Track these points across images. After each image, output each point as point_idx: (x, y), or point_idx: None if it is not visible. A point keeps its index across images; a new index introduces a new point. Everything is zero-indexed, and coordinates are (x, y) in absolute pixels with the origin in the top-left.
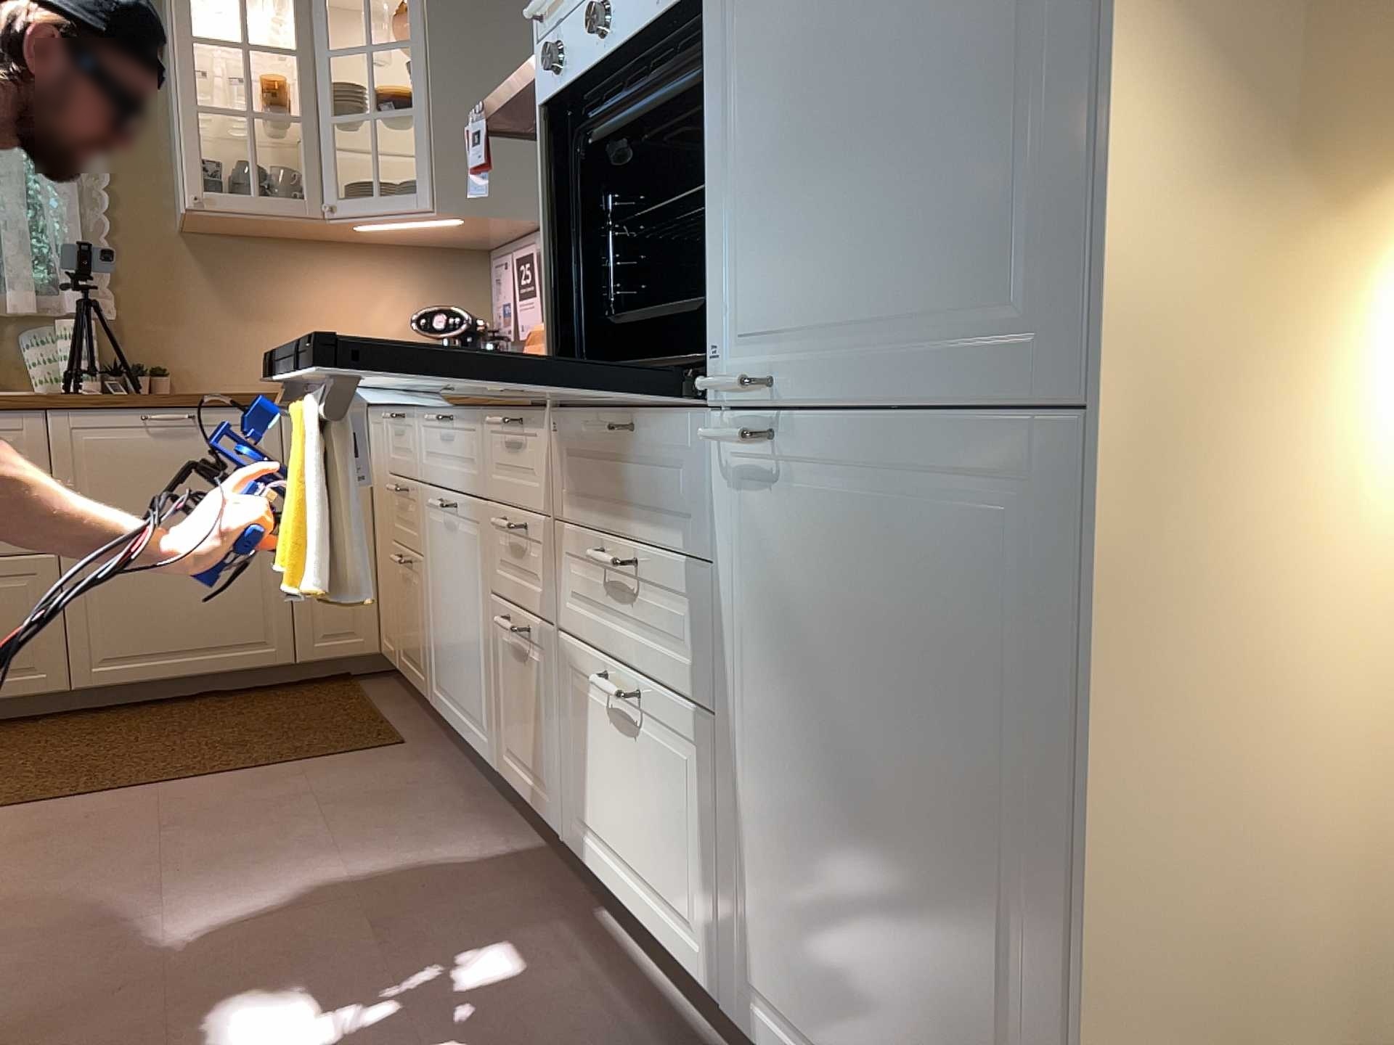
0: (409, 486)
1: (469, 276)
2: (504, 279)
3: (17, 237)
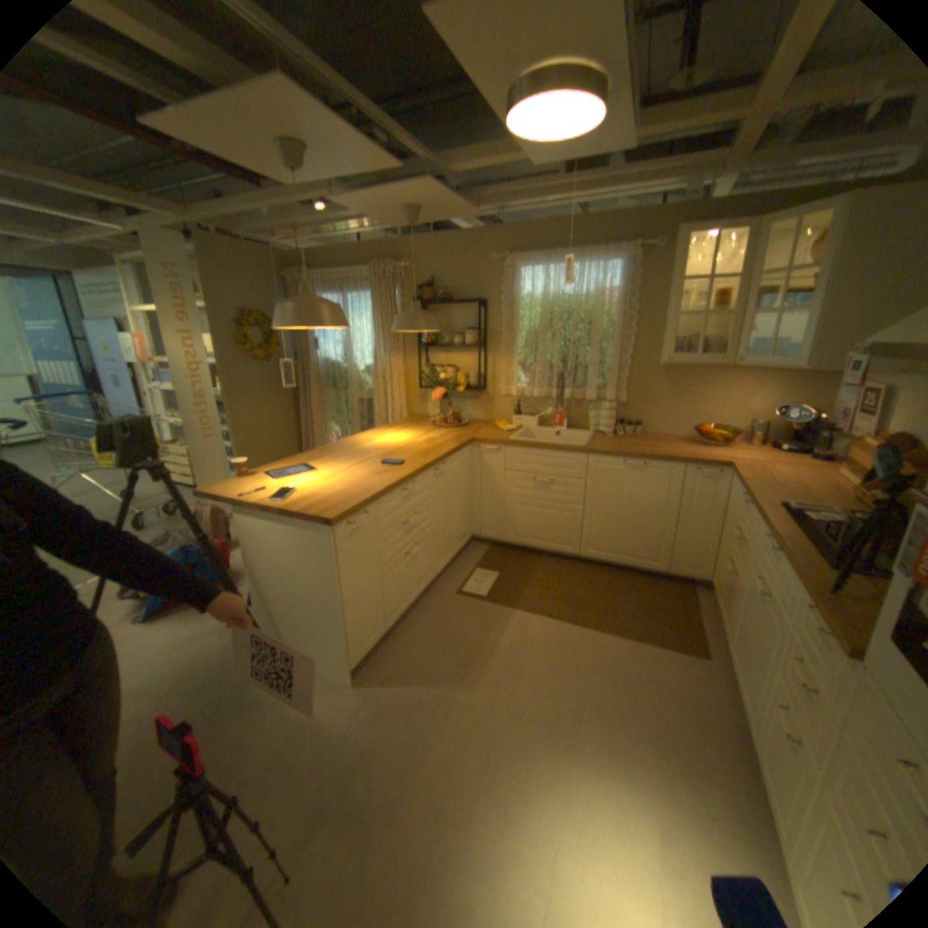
0: (747, 541)
1: (824, 380)
2: (852, 395)
3: (592, 370)
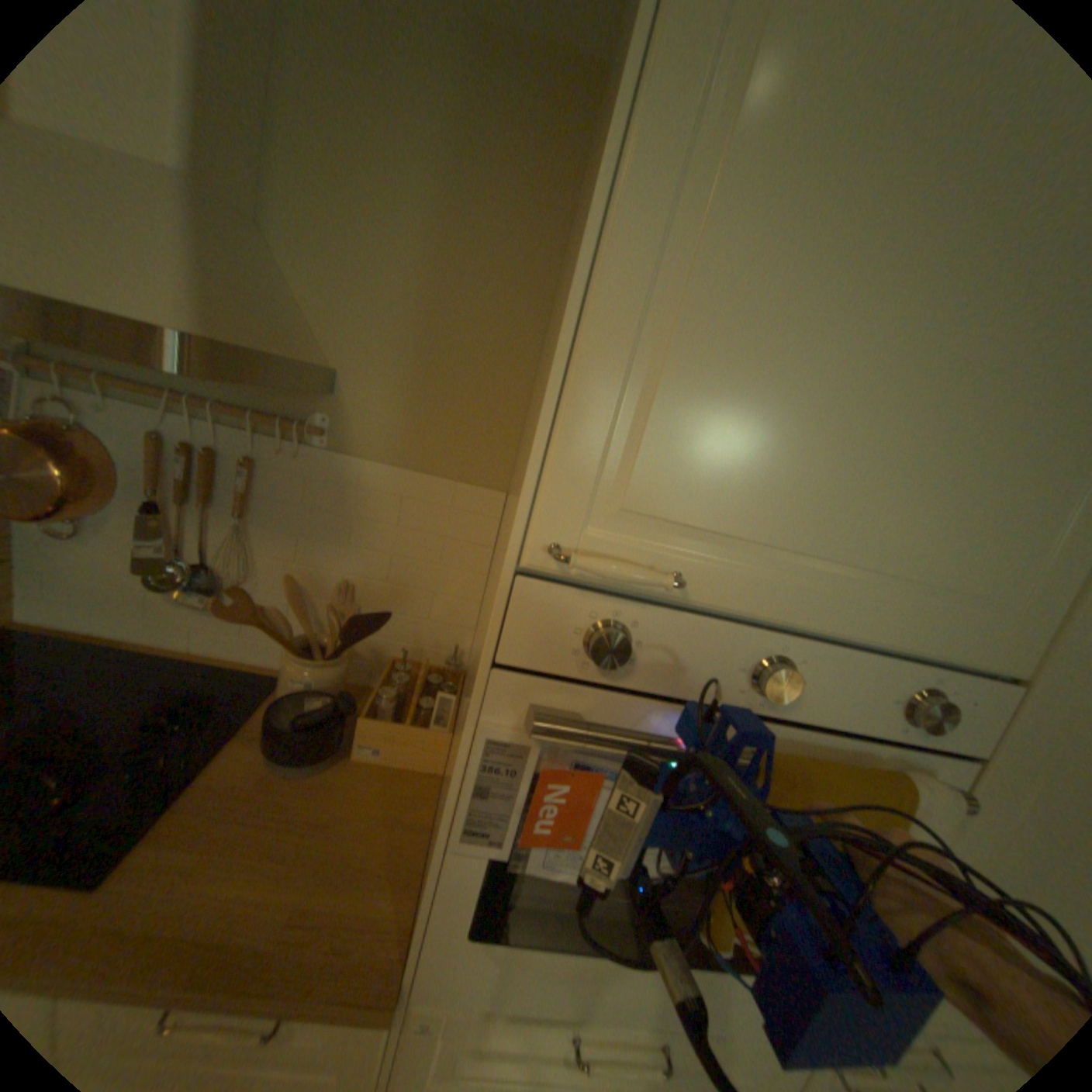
0: None
1: None
2: None
3: None
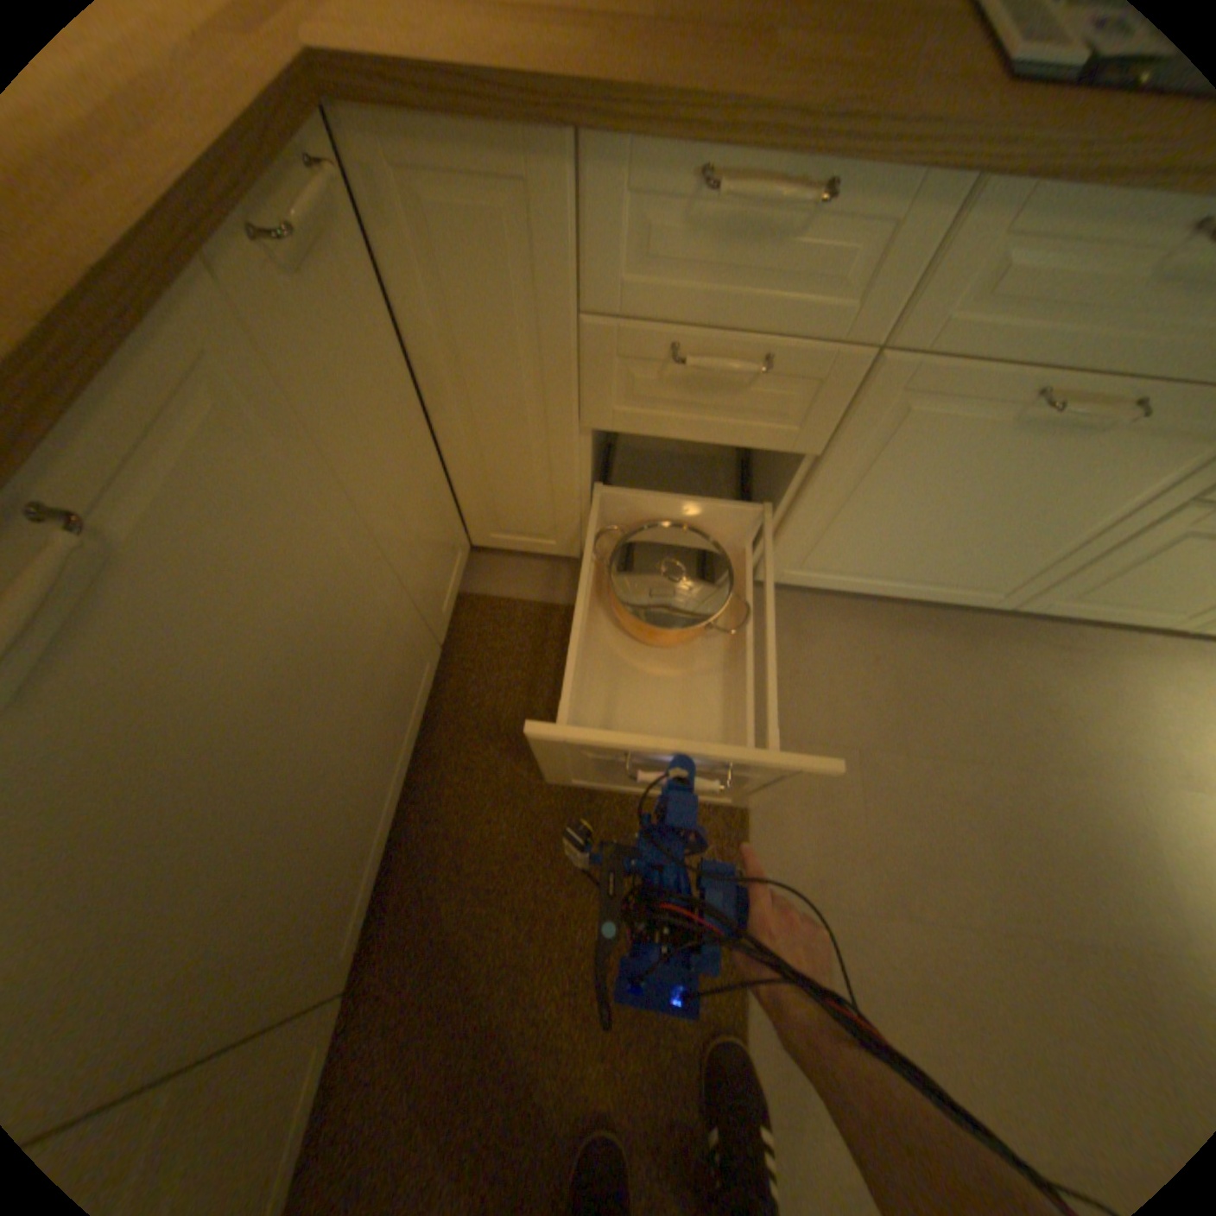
0: (786, 351)
1: None
2: None
3: None
